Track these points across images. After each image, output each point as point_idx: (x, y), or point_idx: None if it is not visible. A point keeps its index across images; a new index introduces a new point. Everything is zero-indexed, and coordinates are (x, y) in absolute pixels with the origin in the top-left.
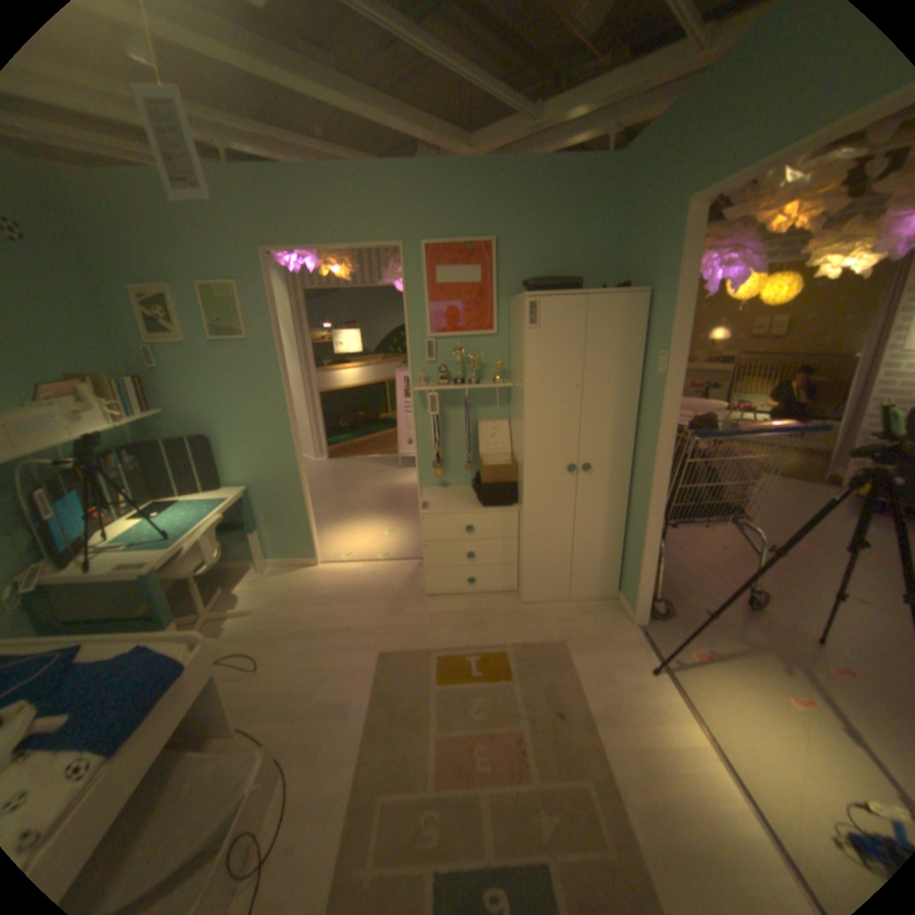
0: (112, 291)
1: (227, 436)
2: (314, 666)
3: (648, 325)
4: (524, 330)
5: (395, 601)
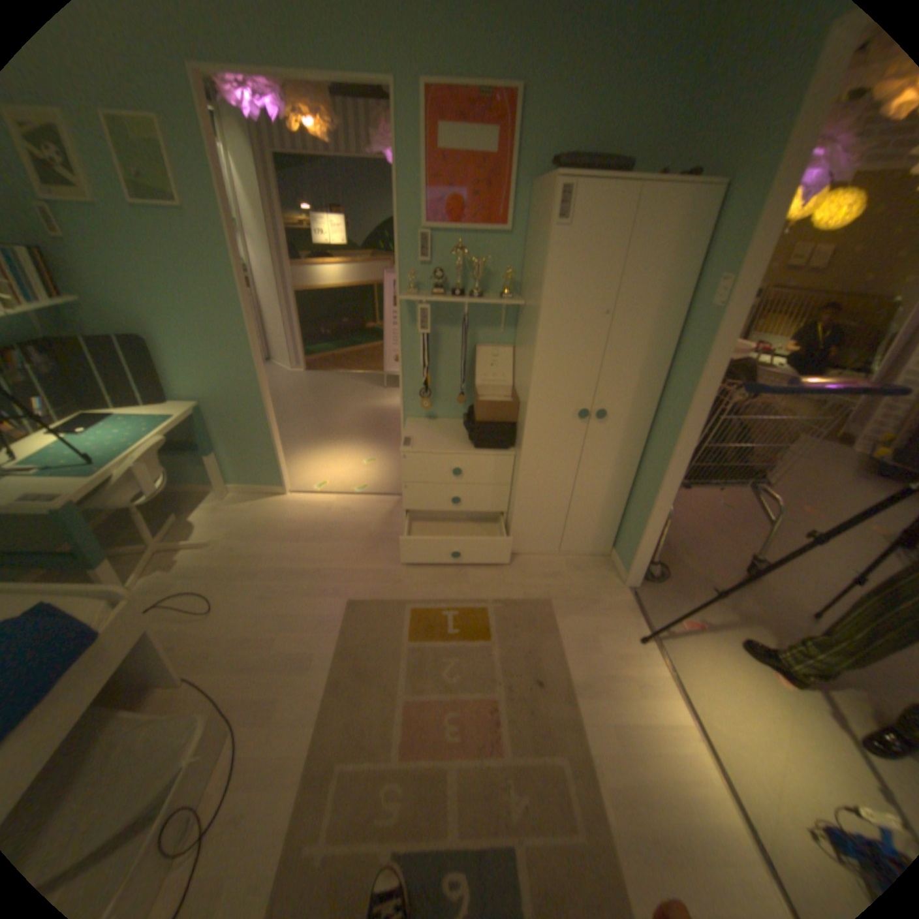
0: None
1: (168, 339)
2: (275, 611)
3: (713, 236)
4: (549, 228)
5: (369, 541)
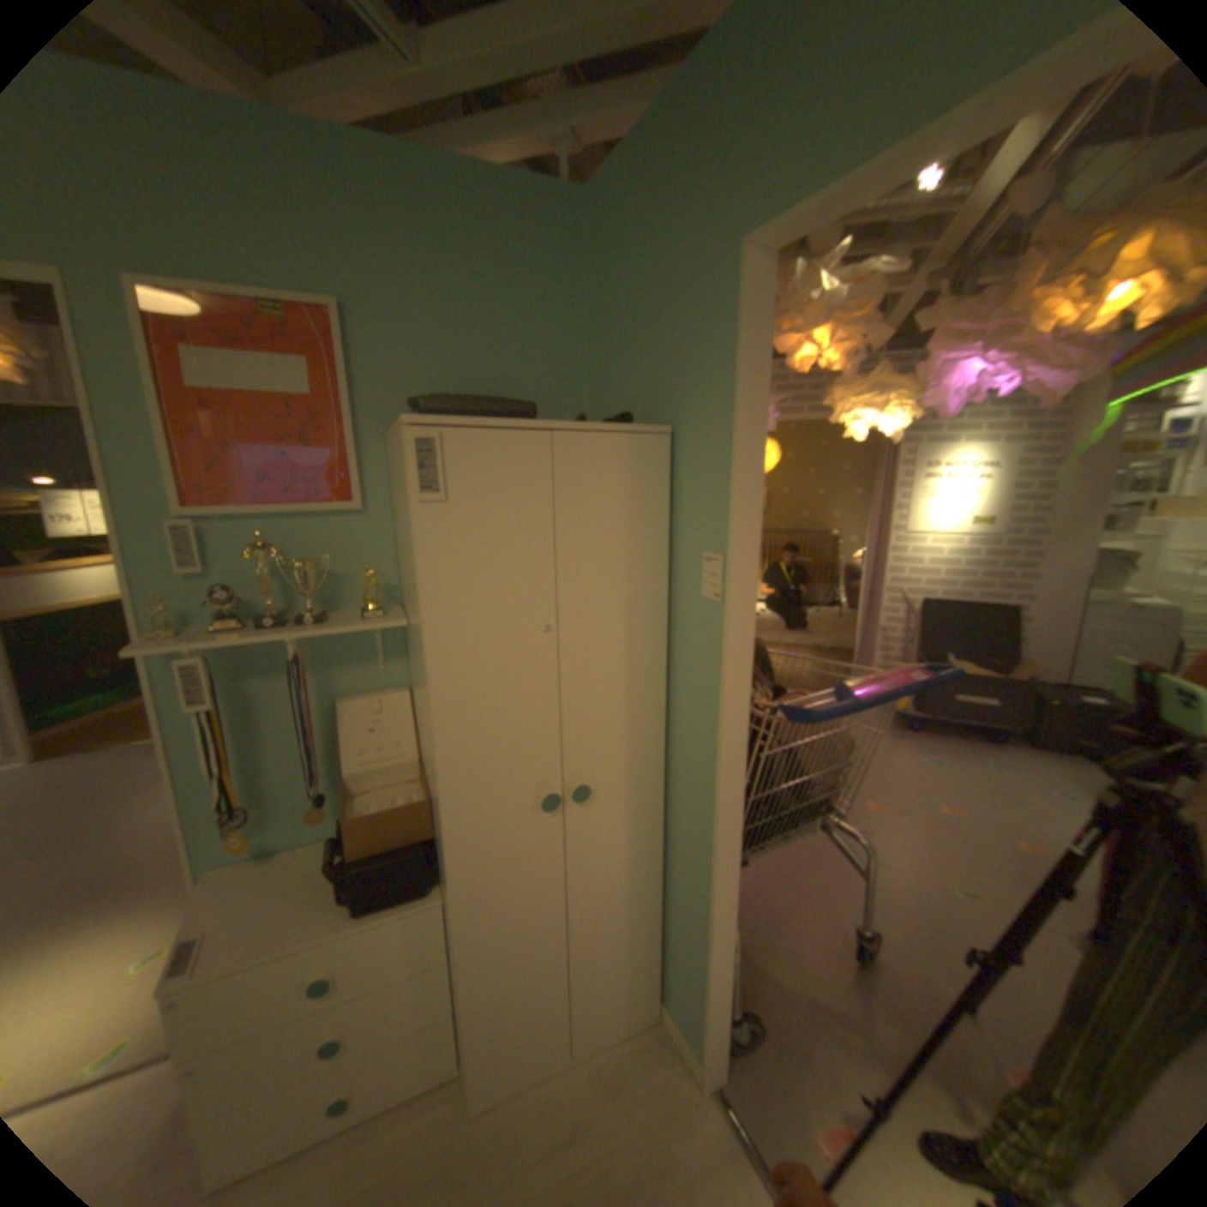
0: None
1: None
2: None
3: (672, 501)
4: (411, 507)
5: None
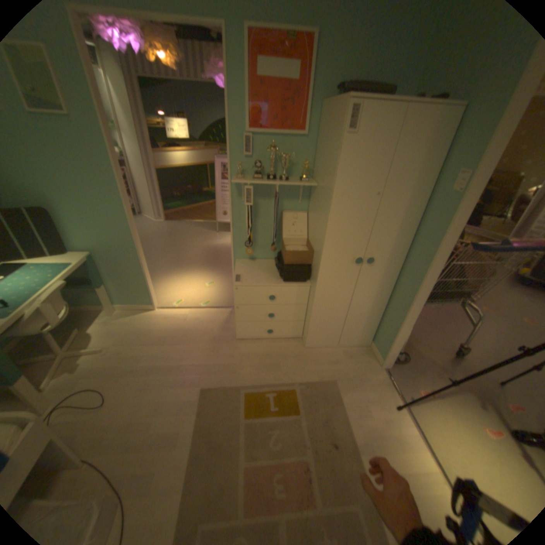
0: None
1: (66, 209)
2: (150, 400)
3: (453, 141)
4: (342, 135)
5: (213, 343)
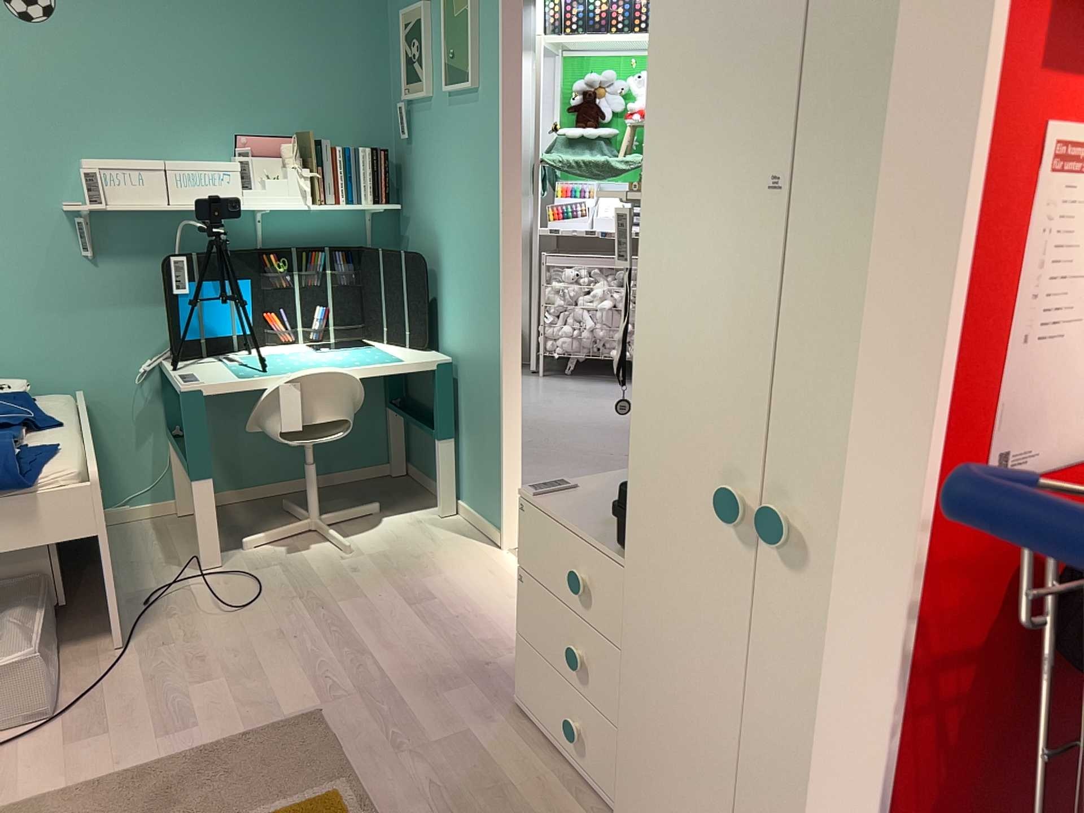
0: (397, 25)
1: (449, 264)
2: (264, 655)
3: None
4: None
5: (471, 669)
